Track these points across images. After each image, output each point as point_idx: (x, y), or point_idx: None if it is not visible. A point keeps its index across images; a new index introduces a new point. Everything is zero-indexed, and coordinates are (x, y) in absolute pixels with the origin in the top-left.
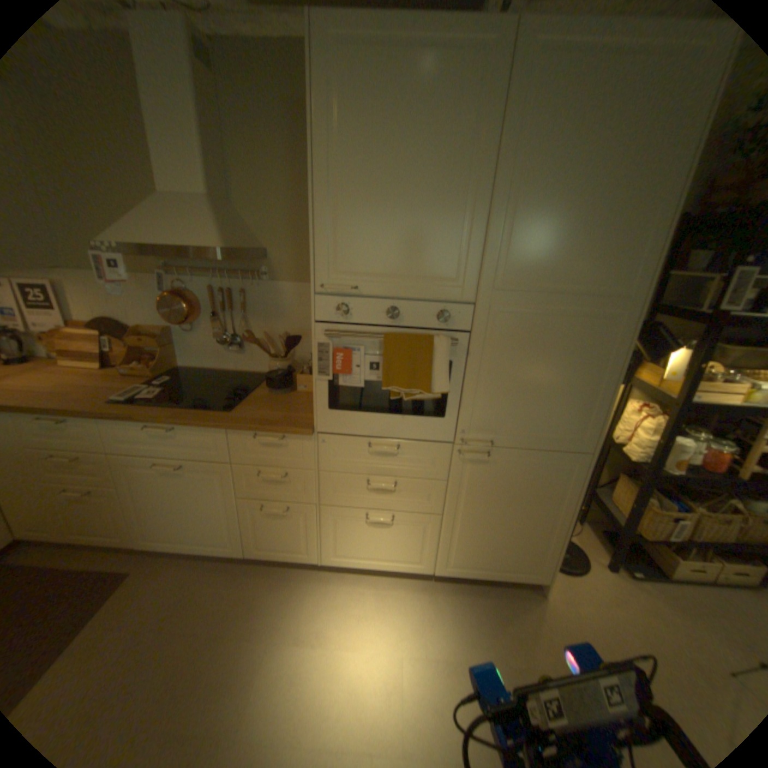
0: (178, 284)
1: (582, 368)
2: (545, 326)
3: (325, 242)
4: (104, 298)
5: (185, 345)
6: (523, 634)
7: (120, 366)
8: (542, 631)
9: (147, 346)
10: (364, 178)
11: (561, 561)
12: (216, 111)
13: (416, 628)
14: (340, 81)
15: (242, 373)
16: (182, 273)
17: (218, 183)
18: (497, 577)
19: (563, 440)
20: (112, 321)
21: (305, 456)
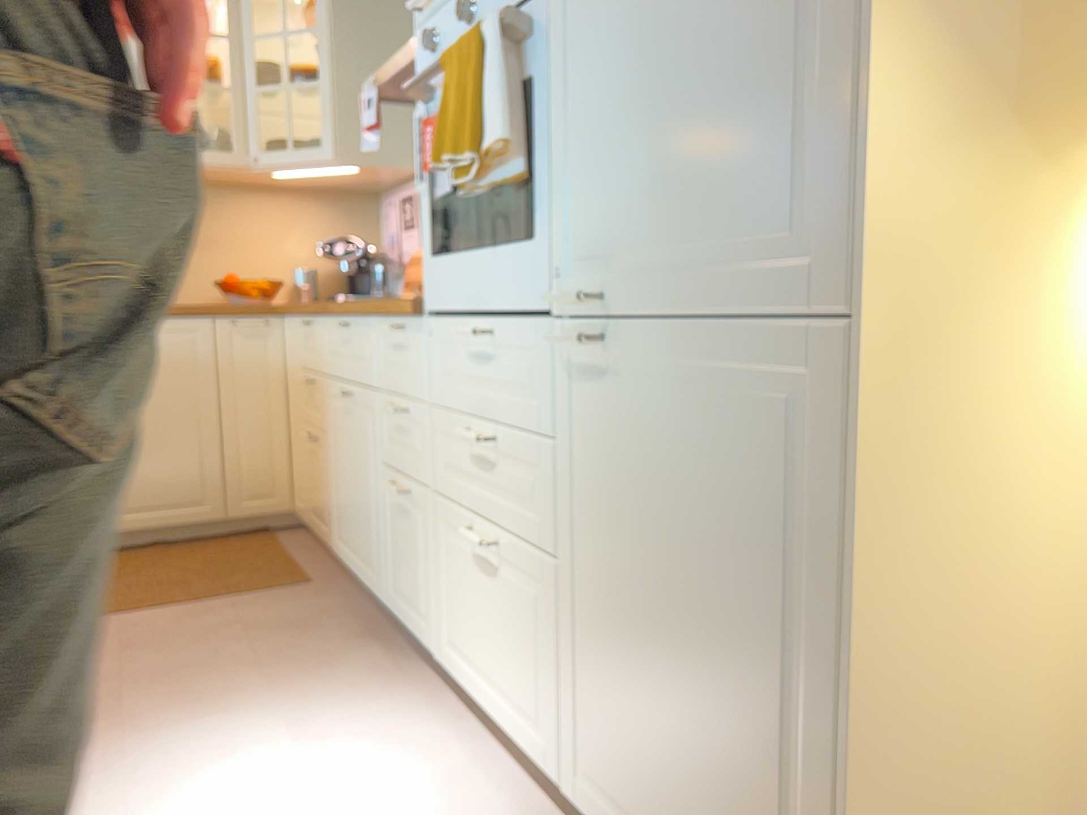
0: None
1: None
2: None
3: None
4: None
5: None
6: None
7: None
8: None
9: None
10: None
11: None
12: None
13: None
14: None
15: None
16: None
17: None
18: None
19: (773, 270)
20: None
21: (421, 369)
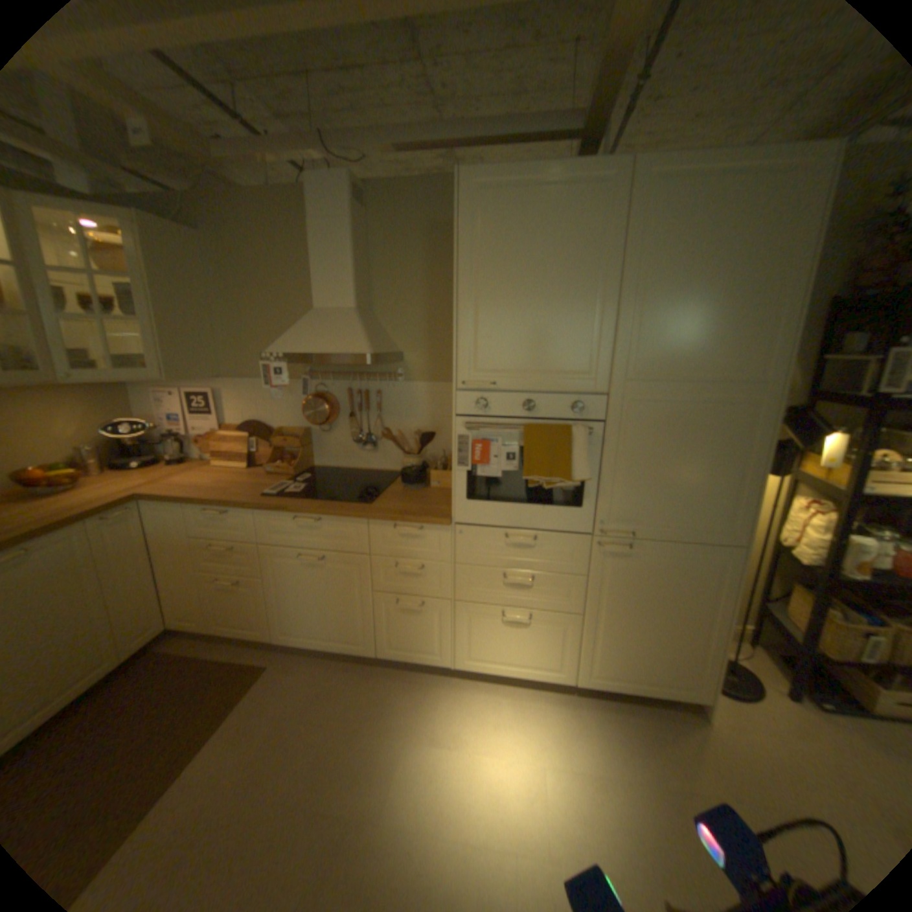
0: (322, 388)
1: (725, 454)
2: (681, 414)
3: (467, 345)
4: (256, 404)
5: (323, 445)
6: (683, 757)
7: (267, 465)
8: (706, 756)
9: (289, 447)
10: (502, 290)
11: (724, 675)
12: (366, 239)
13: (560, 741)
14: (482, 217)
15: (375, 471)
16: (326, 378)
17: (365, 298)
18: (650, 692)
19: (711, 532)
20: (261, 424)
21: (443, 547)
